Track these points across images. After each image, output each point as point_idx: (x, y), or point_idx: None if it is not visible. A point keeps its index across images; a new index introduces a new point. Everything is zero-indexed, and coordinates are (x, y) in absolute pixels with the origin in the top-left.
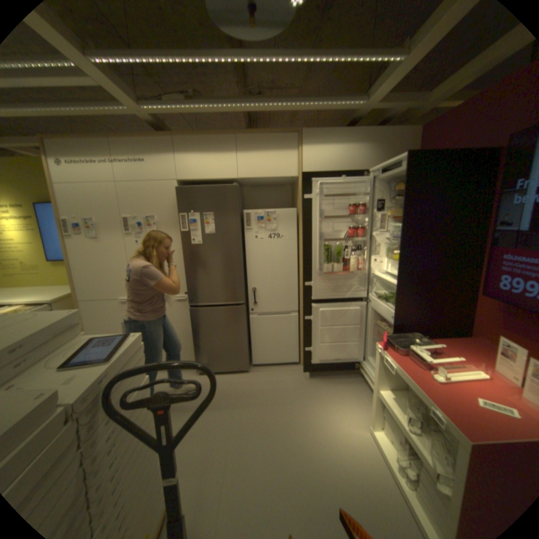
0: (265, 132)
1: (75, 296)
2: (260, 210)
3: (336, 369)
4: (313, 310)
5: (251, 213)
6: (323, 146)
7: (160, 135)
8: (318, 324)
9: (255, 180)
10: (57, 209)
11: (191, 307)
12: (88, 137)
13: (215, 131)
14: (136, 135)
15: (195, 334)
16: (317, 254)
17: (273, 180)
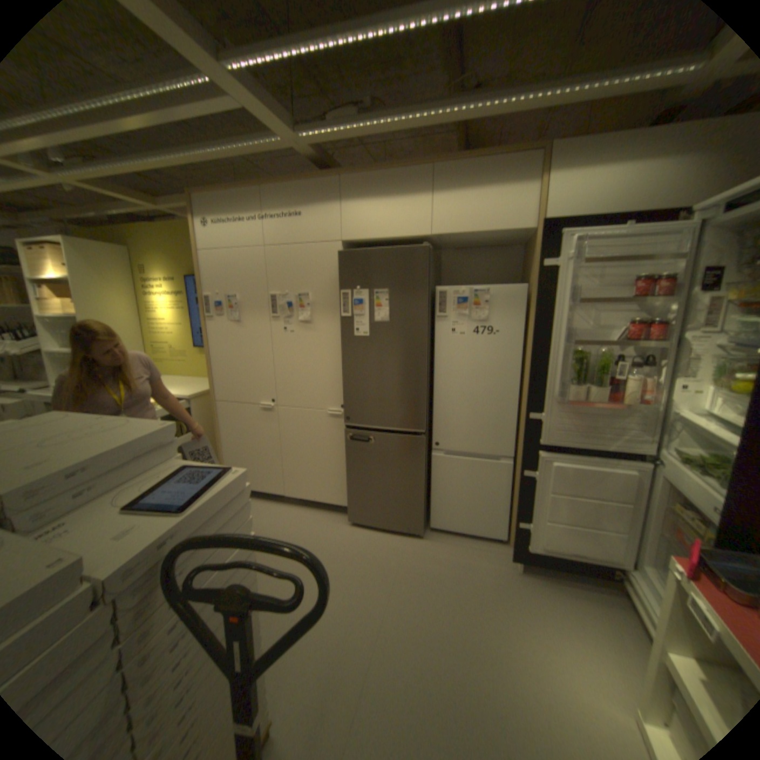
0: (483, 154)
1: (214, 394)
2: (463, 286)
3: (575, 571)
4: (542, 463)
5: (449, 291)
6: (593, 169)
7: (323, 175)
8: (548, 488)
9: (461, 236)
10: (200, 283)
11: (348, 427)
12: (238, 187)
13: (402, 160)
14: (293, 179)
15: (350, 467)
16: (559, 366)
17: (491, 237)
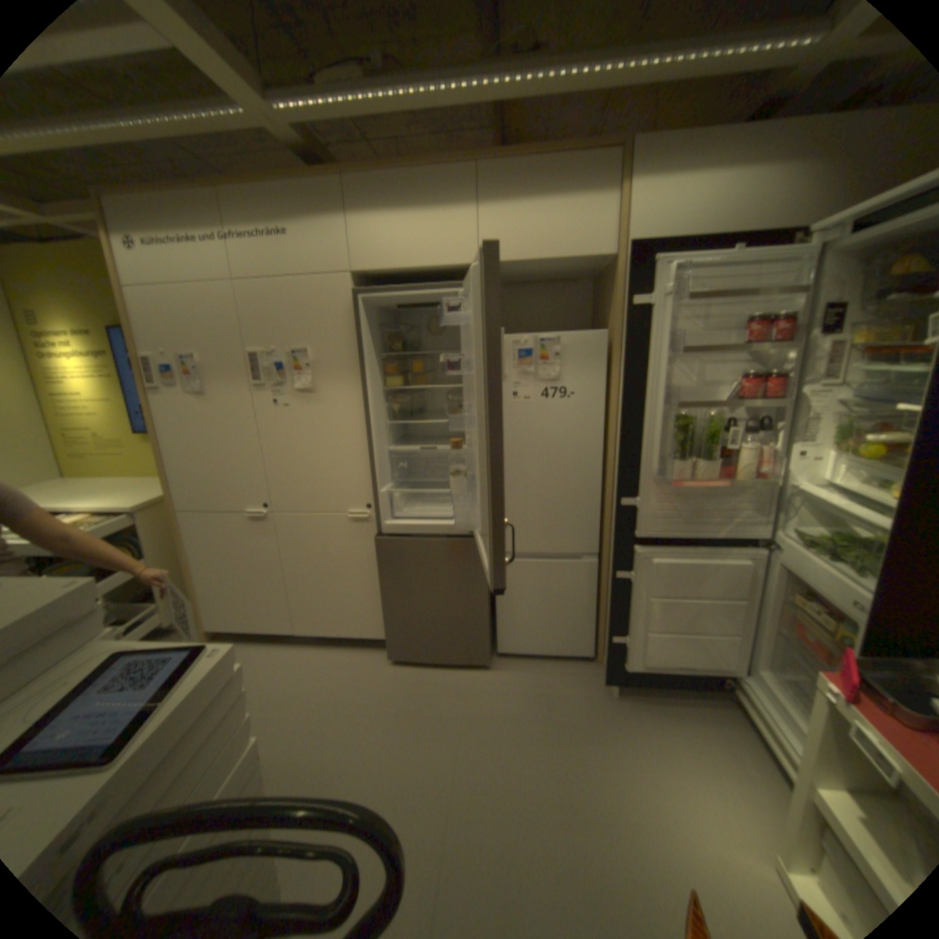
0: (544, 150)
1: (172, 502)
2: (525, 335)
3: (680, 686)
4: (639, 560)
5: (506, 342)
6: (686, 176)
7: (316, 173)
8: (646, 591)
9: (518, 266)
10: (132, 337)
11: (379, 534)
12: (180, 188)
13: (433, 155)
14: (270, 177)
15: (385, 588)
16: (656, 437)
17: (556, 267)
